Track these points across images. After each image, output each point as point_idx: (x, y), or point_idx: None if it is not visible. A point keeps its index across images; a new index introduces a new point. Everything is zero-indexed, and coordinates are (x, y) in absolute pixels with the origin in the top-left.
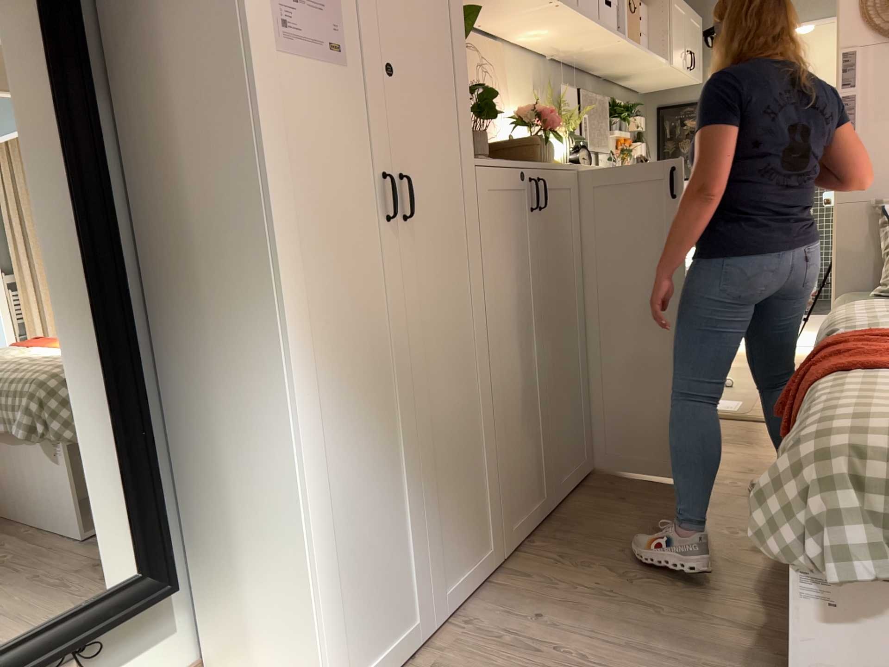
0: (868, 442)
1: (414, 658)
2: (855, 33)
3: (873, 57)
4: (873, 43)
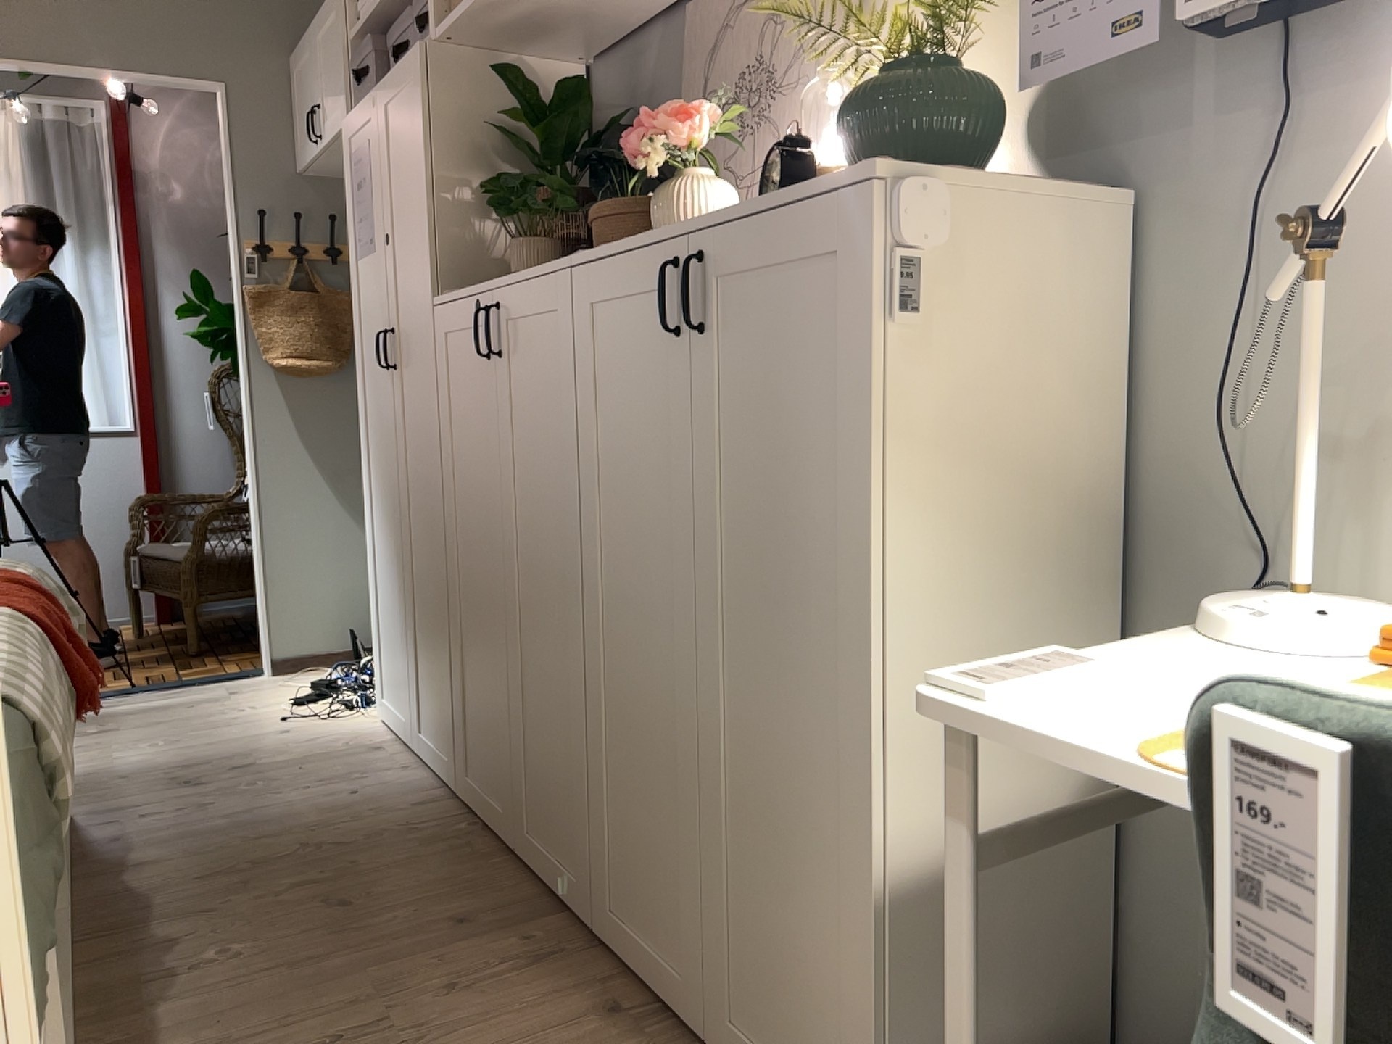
0: None
1: (405, 746)
2: None
3: None
4: None
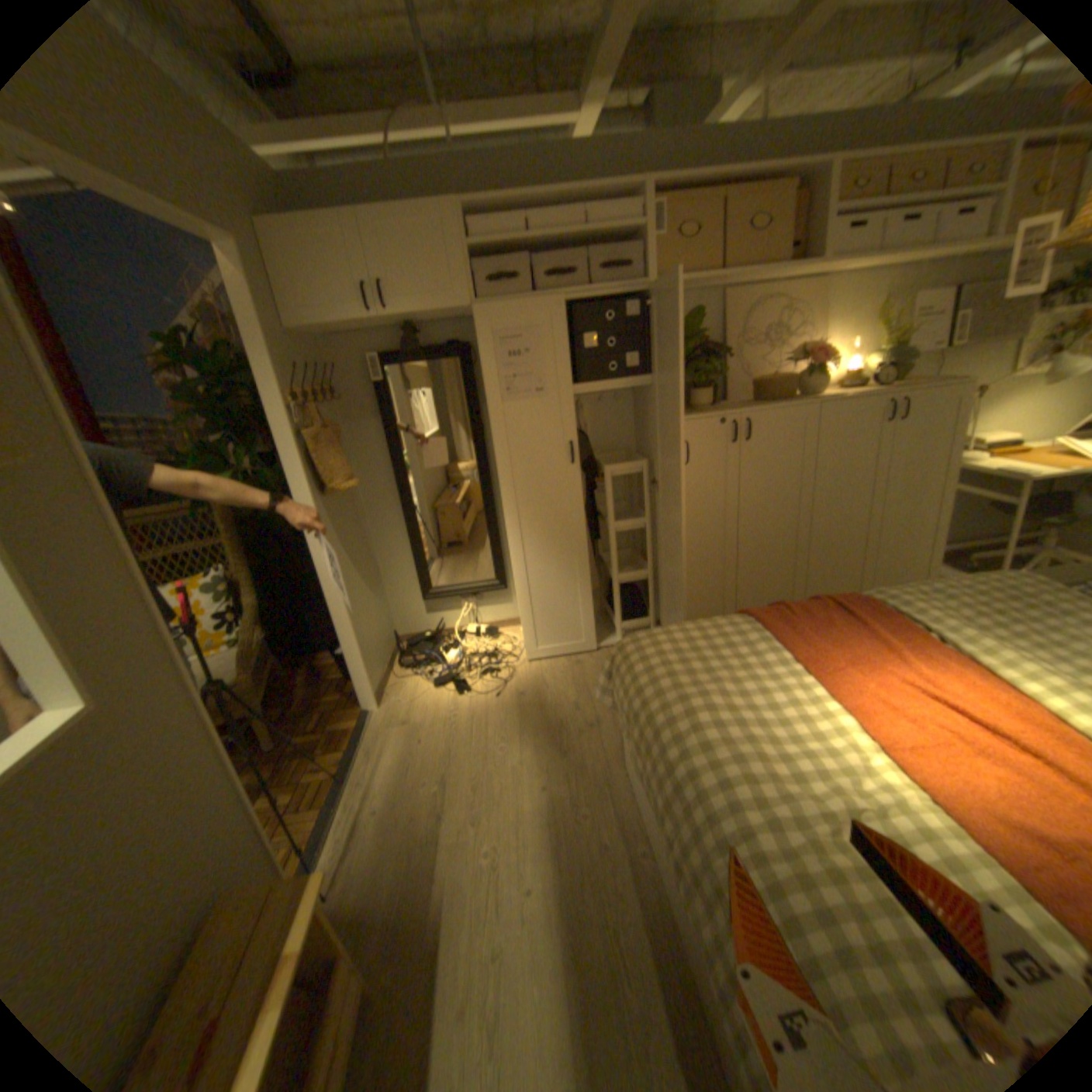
0: (635, 644)
1: (583, 653)
2: None
3: None
4: None
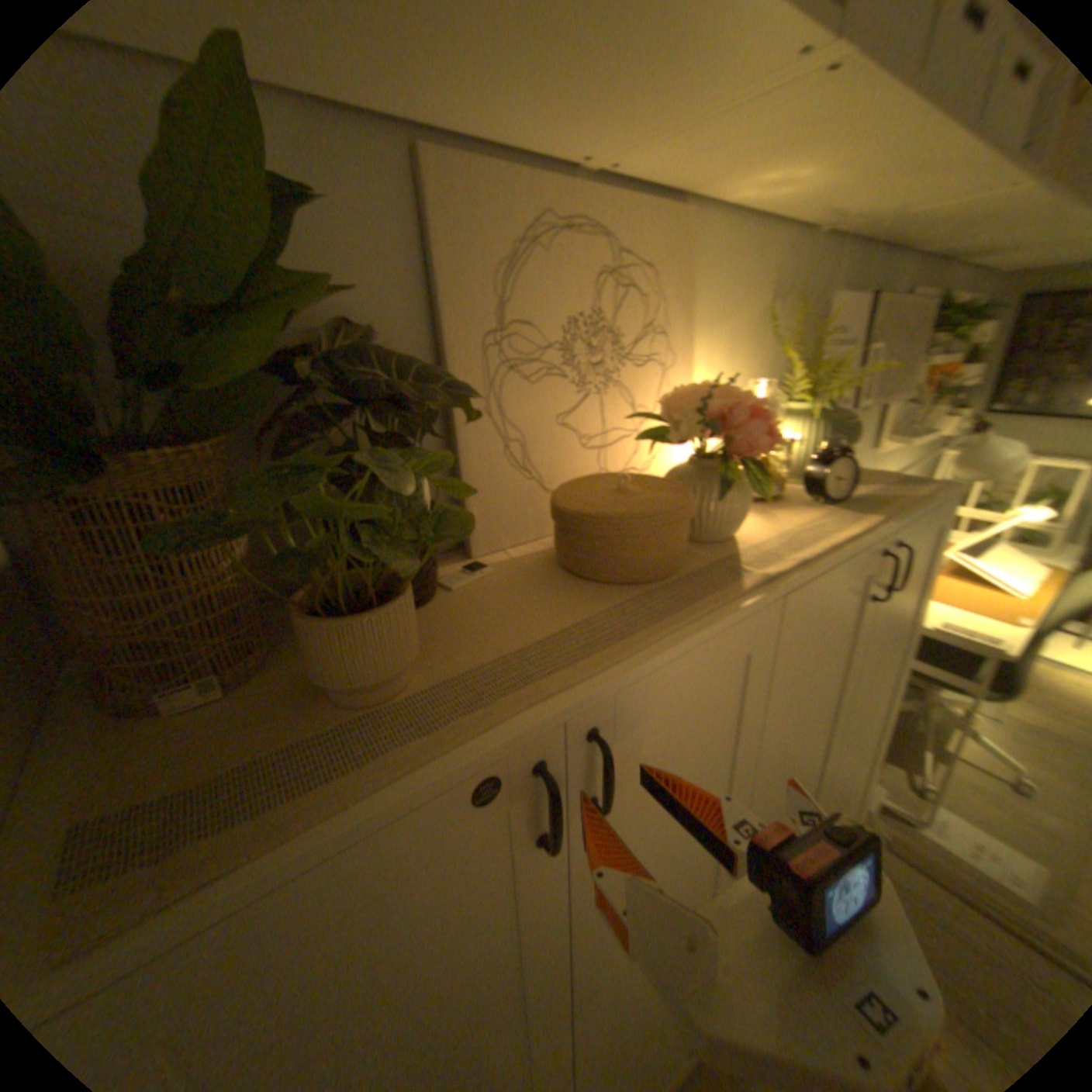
0: None
1: None
2: None
3: None
4: None
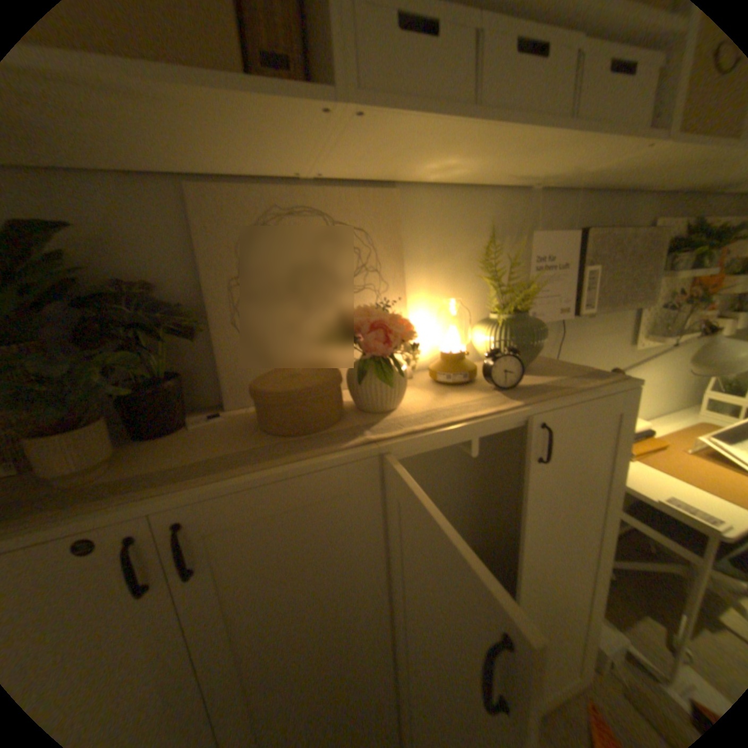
0: None
1: None
2: None
3: None
4: None
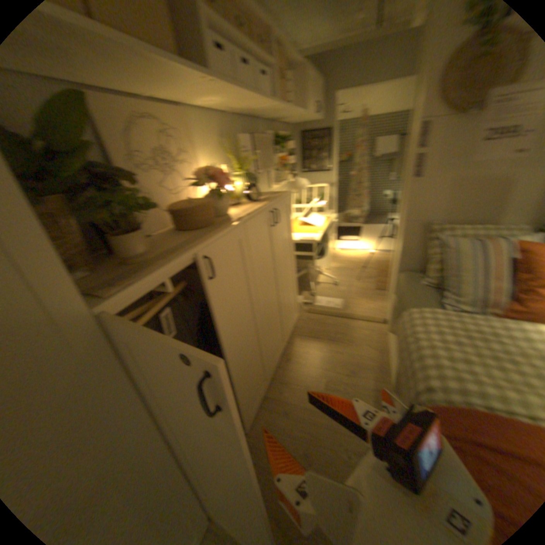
0: None
1: None
2: (433, 106)
3: (442, 125)
4: (444, 115)
